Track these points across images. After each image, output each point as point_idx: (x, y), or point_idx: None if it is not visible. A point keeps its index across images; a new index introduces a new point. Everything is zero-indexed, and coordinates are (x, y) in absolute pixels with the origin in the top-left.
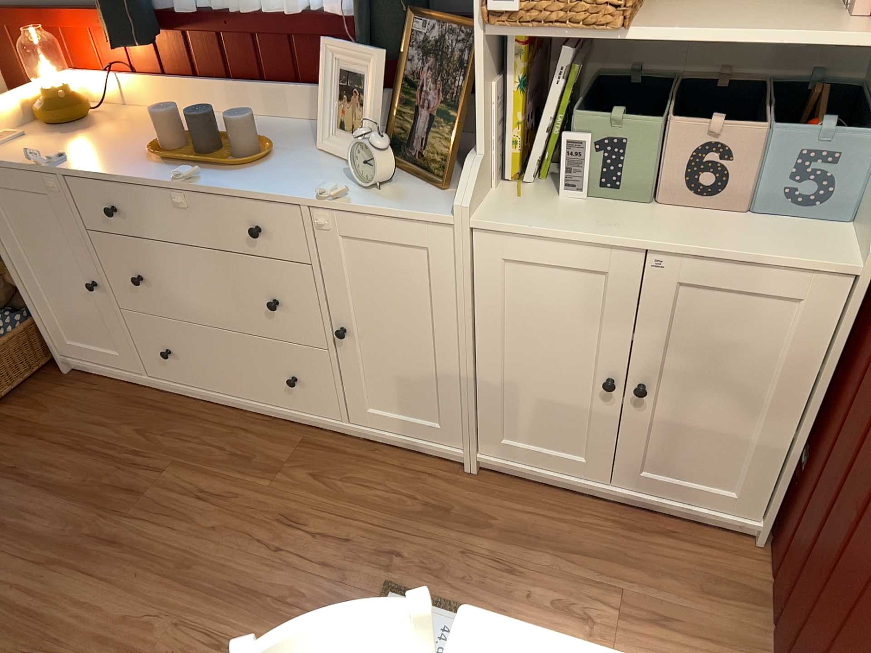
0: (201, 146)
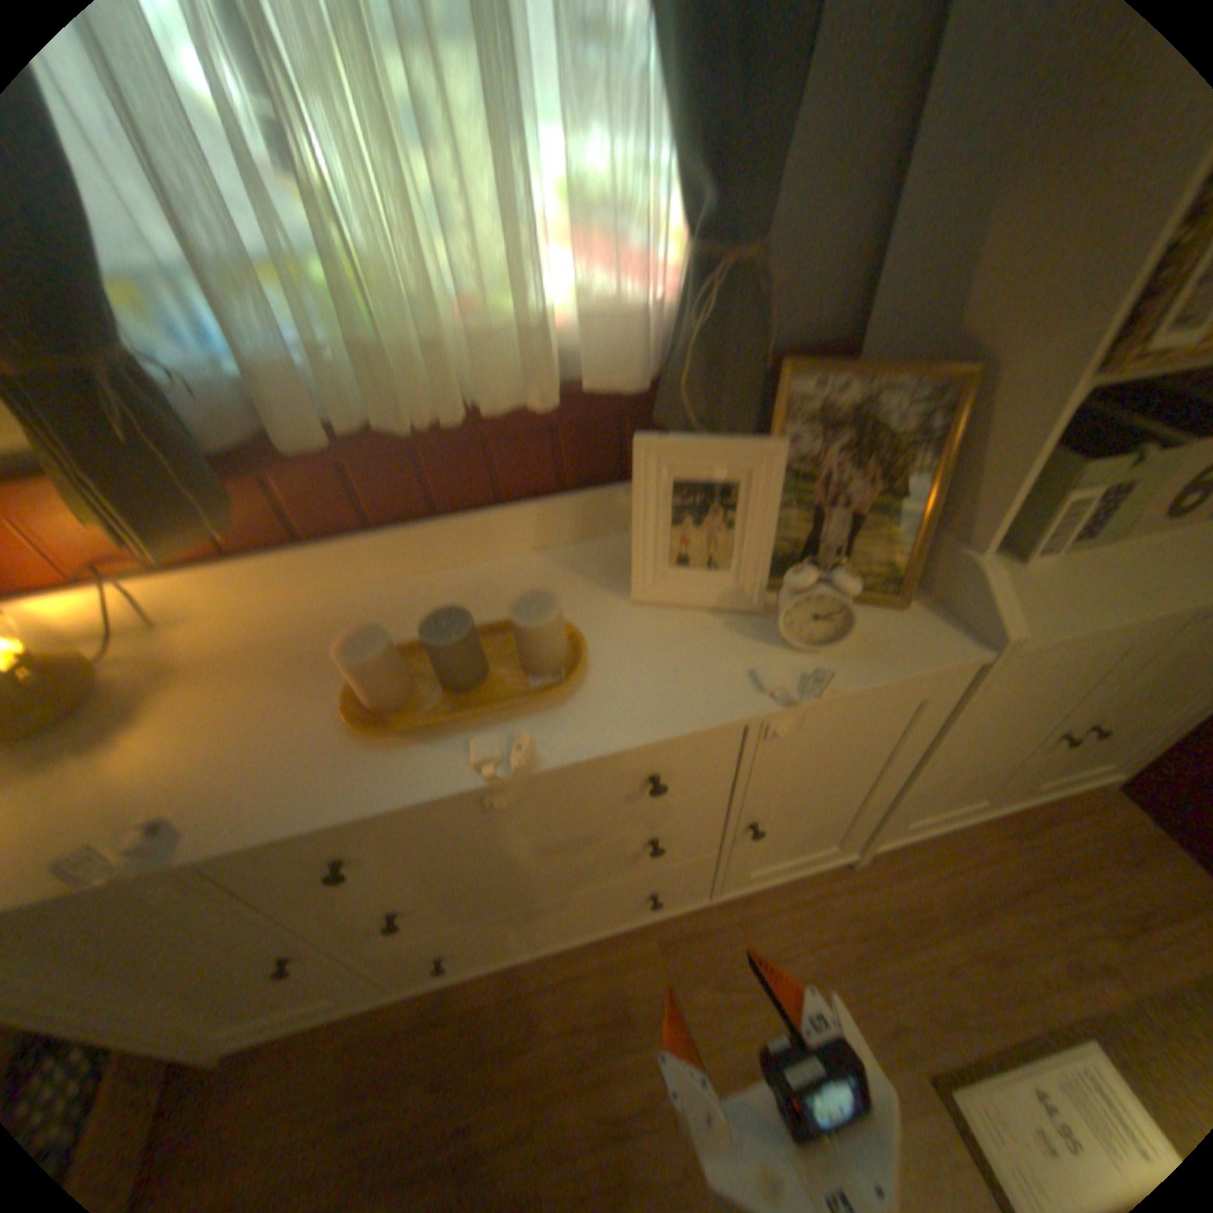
0: (452, 674)
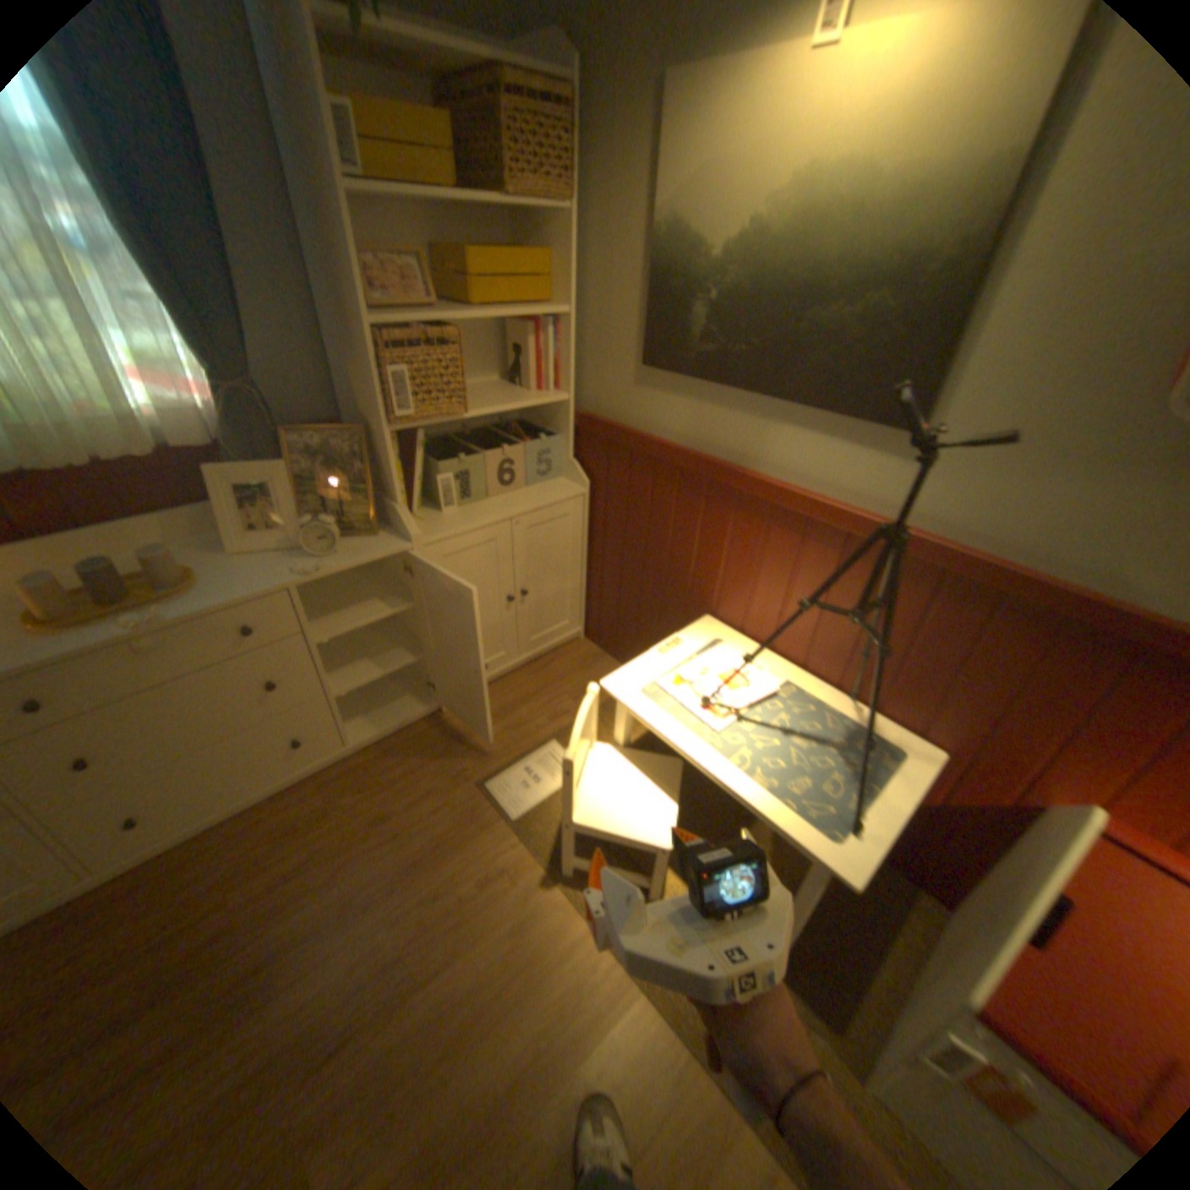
0: (101, 596)
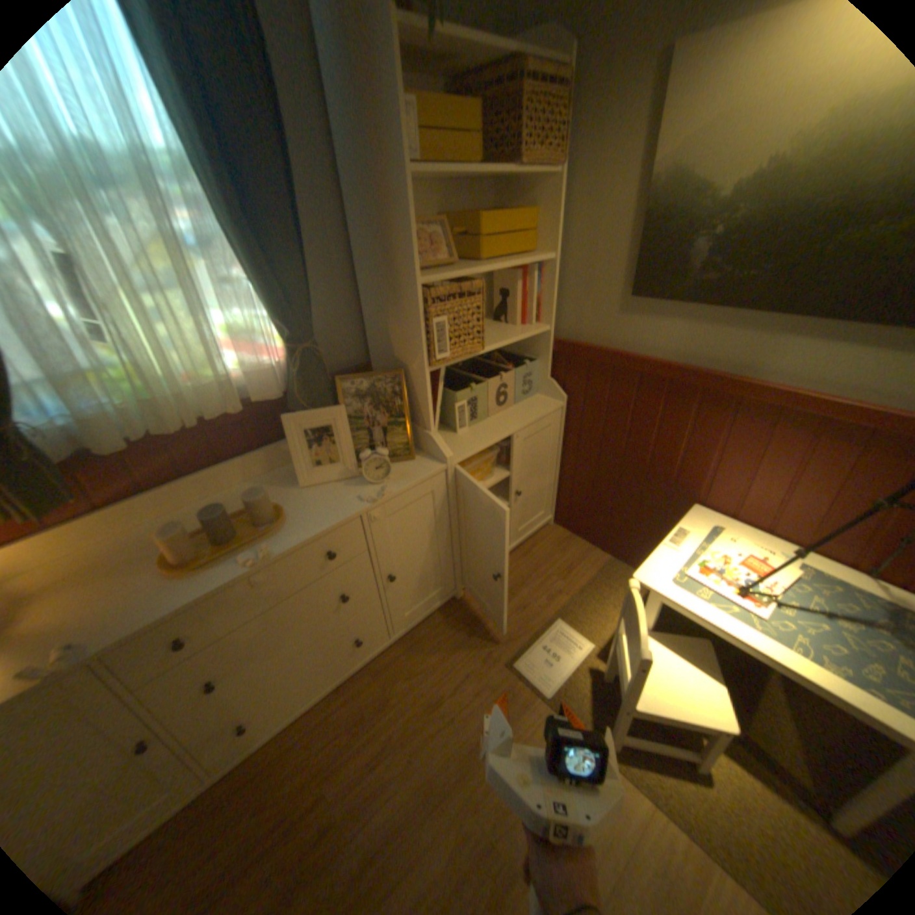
0: (218, 537)
